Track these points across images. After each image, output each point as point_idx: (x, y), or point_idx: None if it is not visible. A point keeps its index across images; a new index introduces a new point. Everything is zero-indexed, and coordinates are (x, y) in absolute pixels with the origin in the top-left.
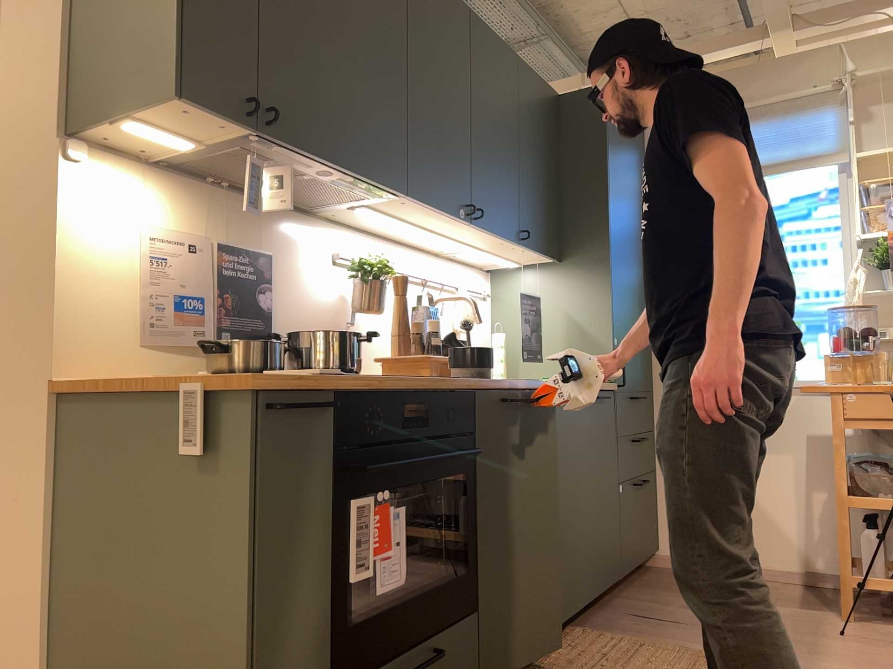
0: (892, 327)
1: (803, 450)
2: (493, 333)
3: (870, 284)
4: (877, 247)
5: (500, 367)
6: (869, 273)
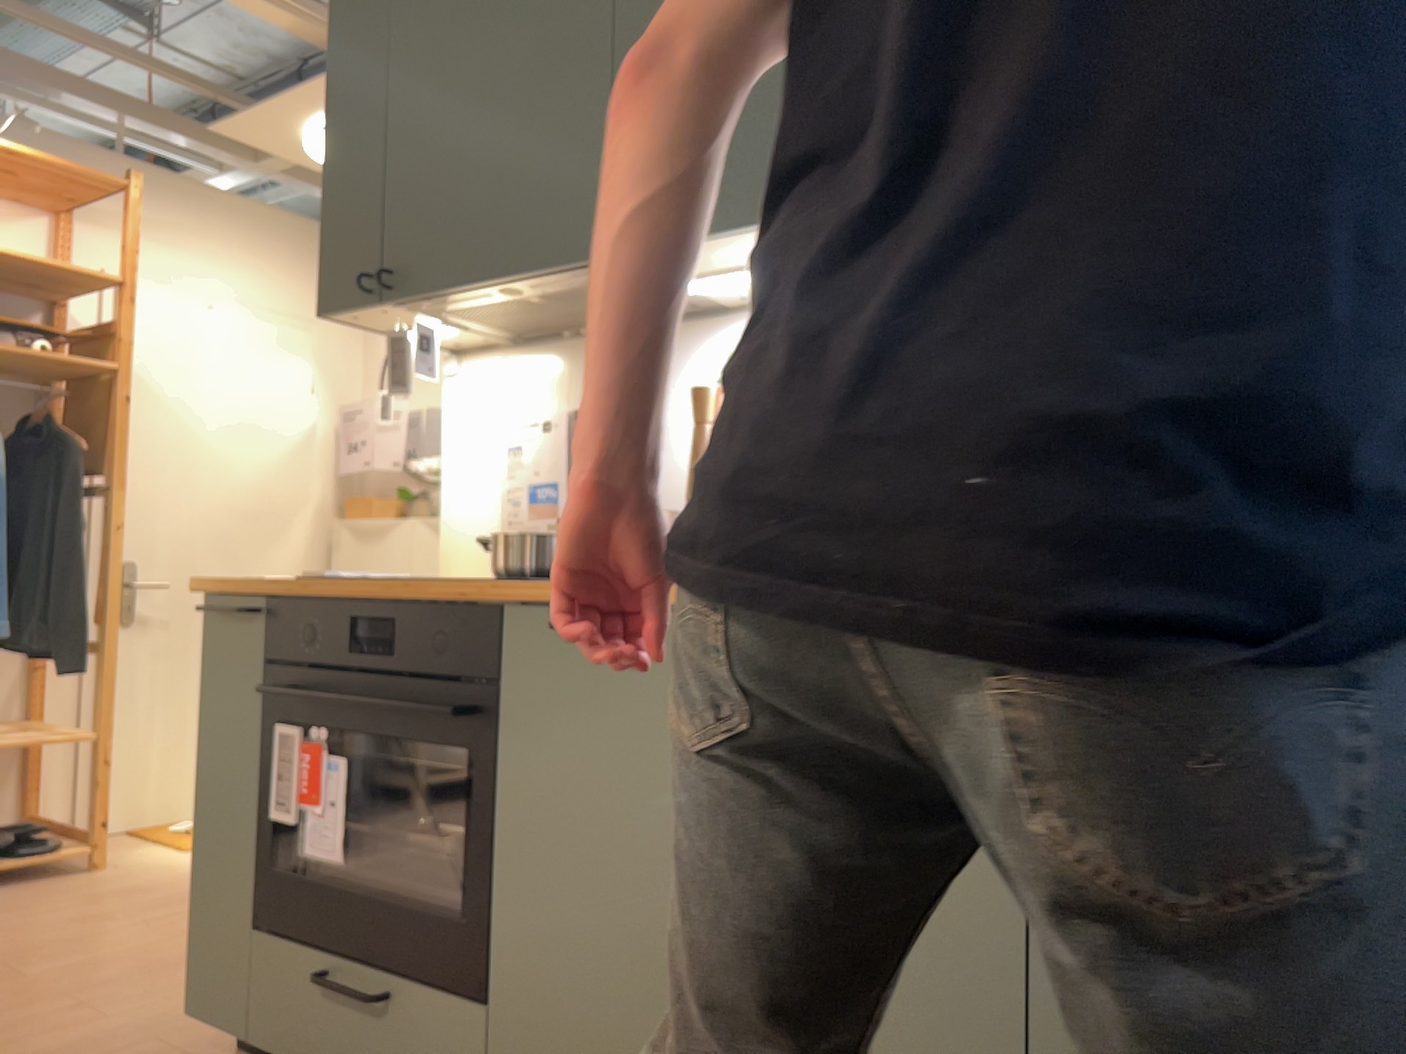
0: None
1: None
2: None
3: None
4: None
5: None
6: None
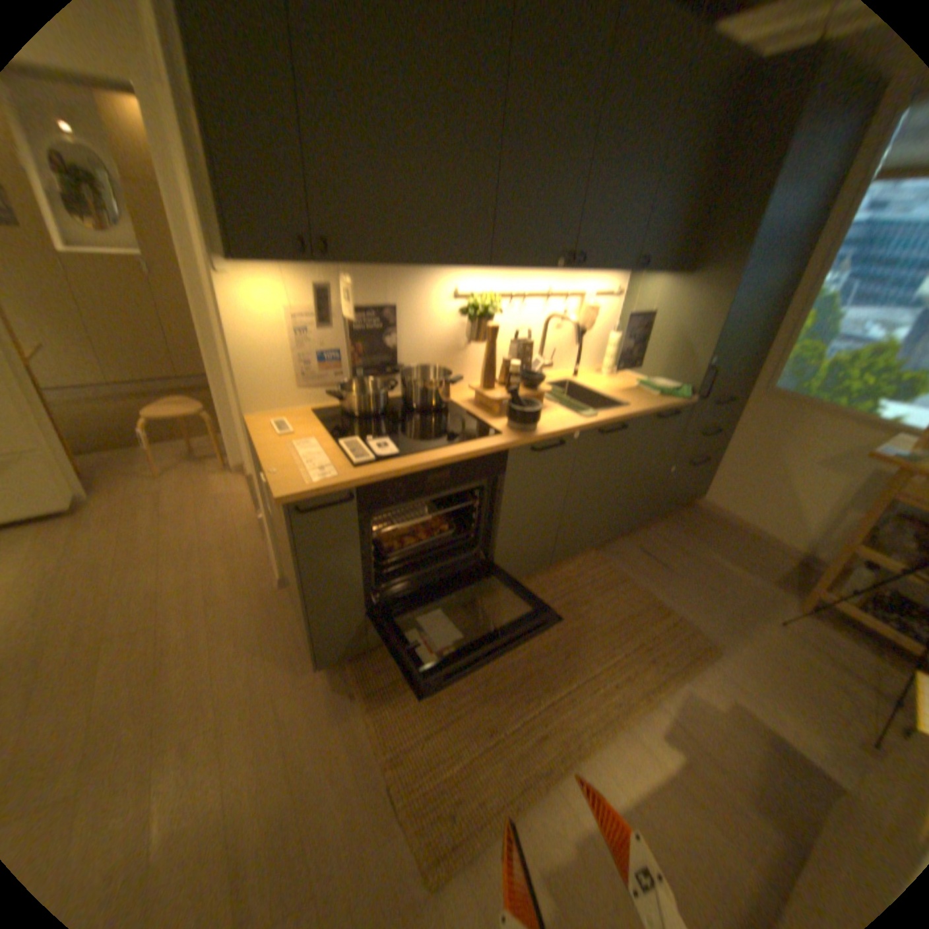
0: None
1: (863, 479)
2: (612, 329)
3: None
4: None
5: (607, 360)
6: None
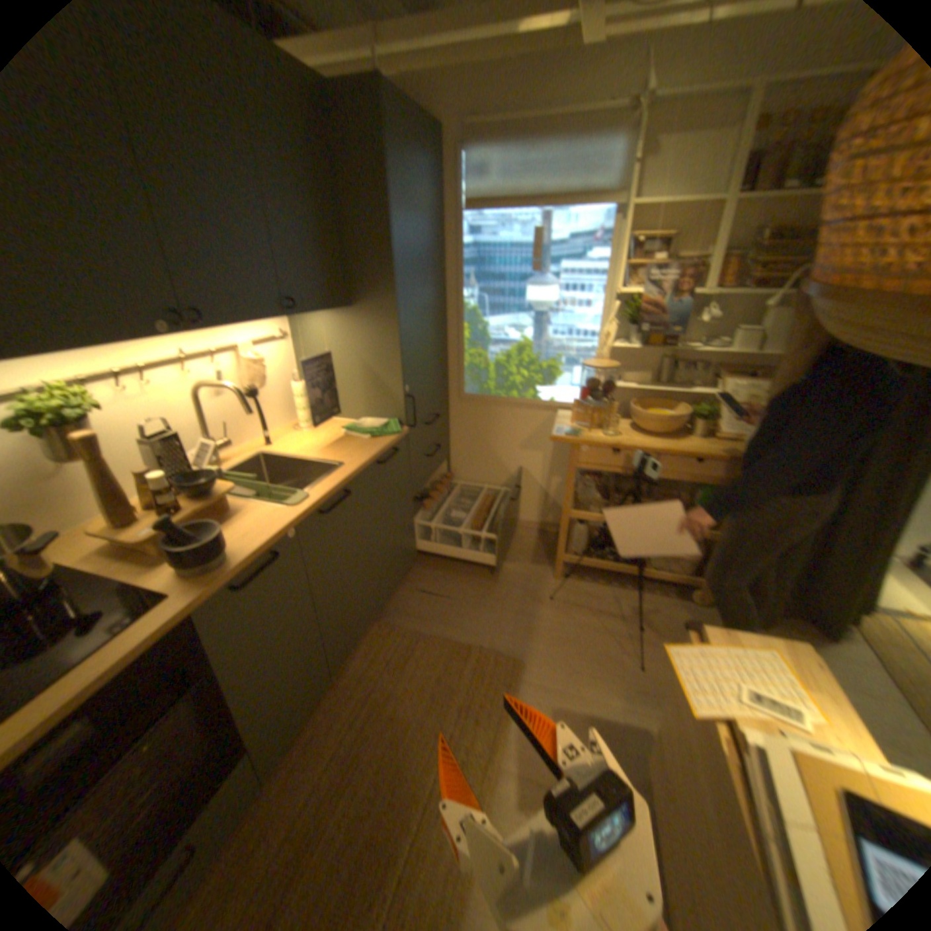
0: (628, 371)
1: (550, 452)
2: (294, 380)
3: (620, 330)
4: (633, 299)
5: (302, 416)
6: (622, 320)
